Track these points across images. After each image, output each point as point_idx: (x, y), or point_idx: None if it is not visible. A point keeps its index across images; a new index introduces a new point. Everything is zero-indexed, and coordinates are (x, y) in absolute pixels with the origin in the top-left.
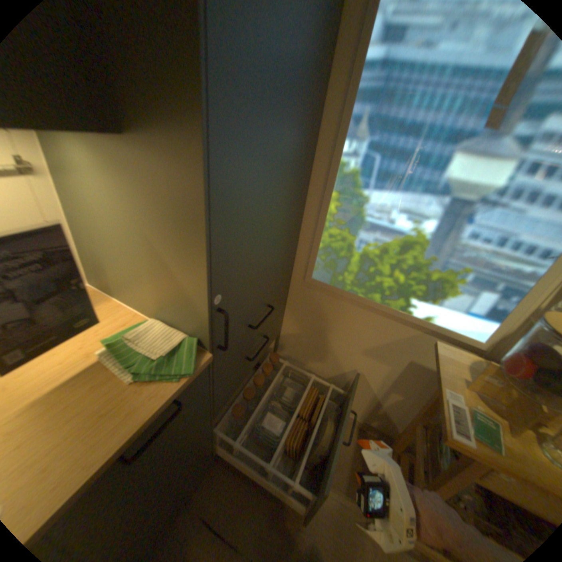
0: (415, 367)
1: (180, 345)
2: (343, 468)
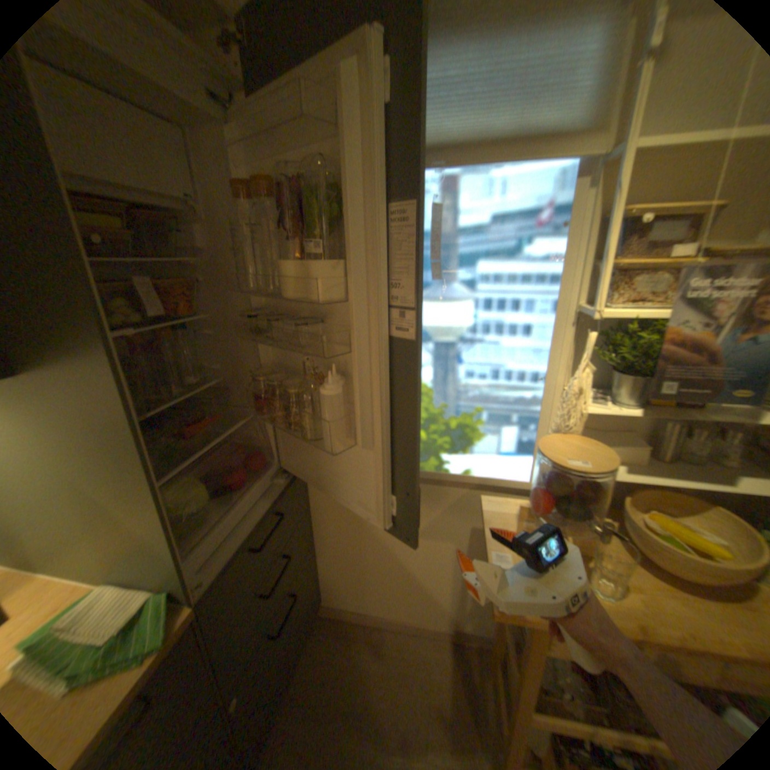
0: (478, 533)
1: (142, 609)
2: (442, 712)
